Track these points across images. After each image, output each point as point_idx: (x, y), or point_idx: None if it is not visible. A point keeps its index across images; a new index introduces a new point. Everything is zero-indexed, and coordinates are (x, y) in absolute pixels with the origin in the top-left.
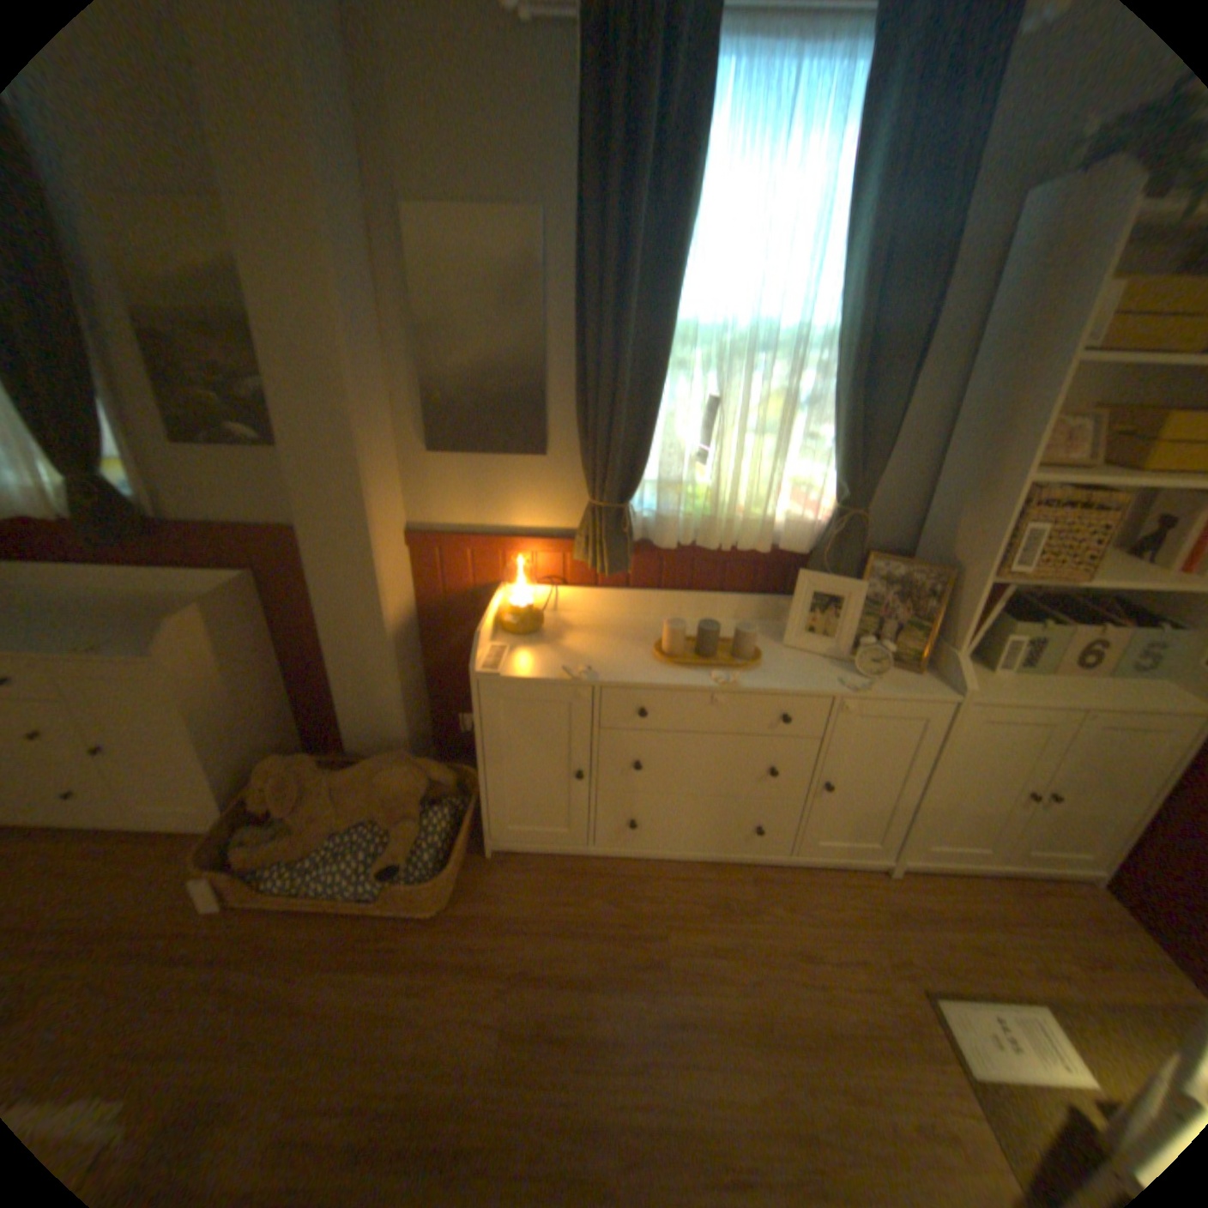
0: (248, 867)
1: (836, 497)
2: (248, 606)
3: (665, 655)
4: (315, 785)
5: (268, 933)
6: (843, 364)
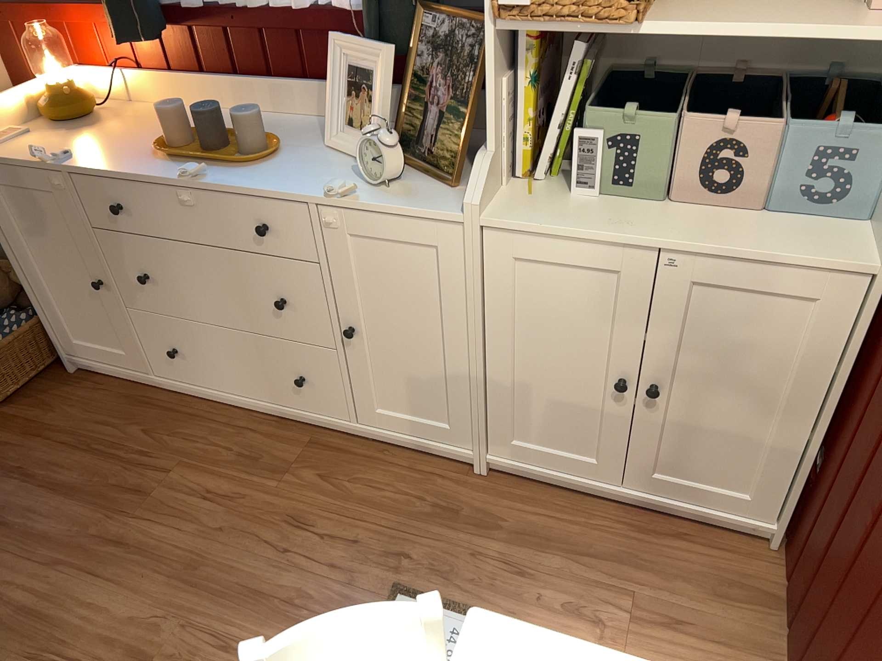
0: None
1: None
2: None
3: (160, 144)
4: None
5: None
6: None
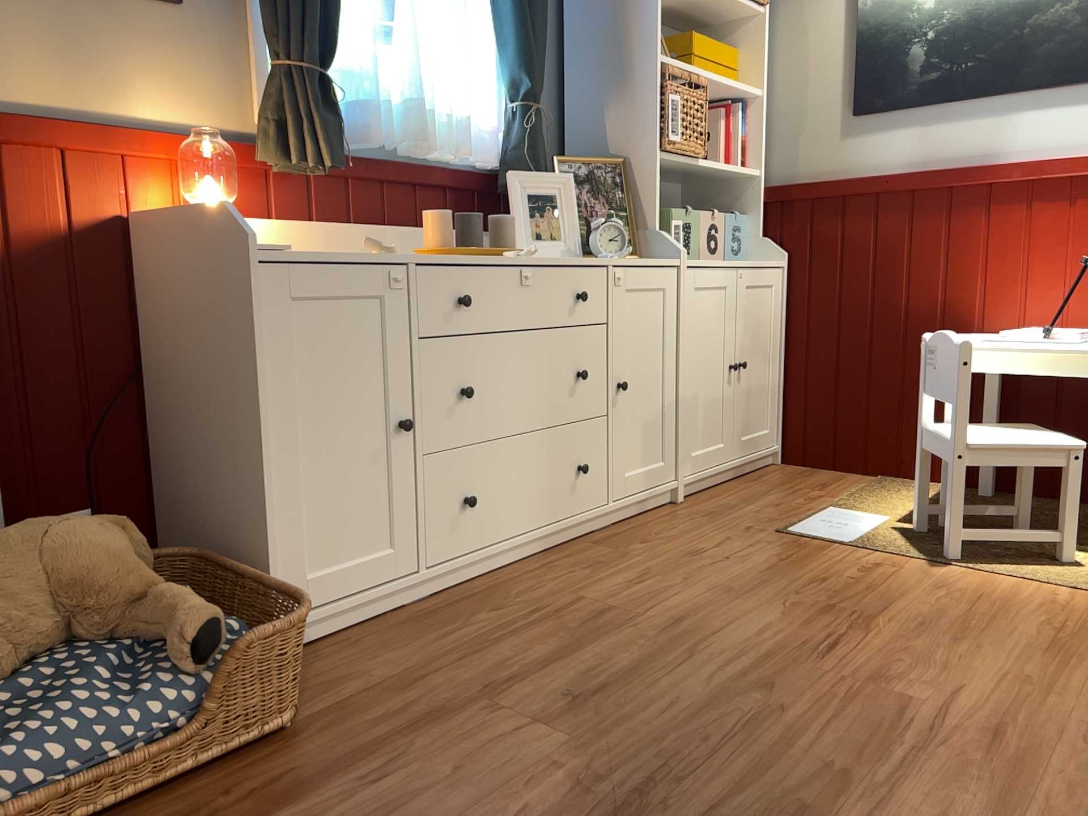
0: None
1: (510, 99)
2: None
3: (442, 247)
4: None
5: None
6: None
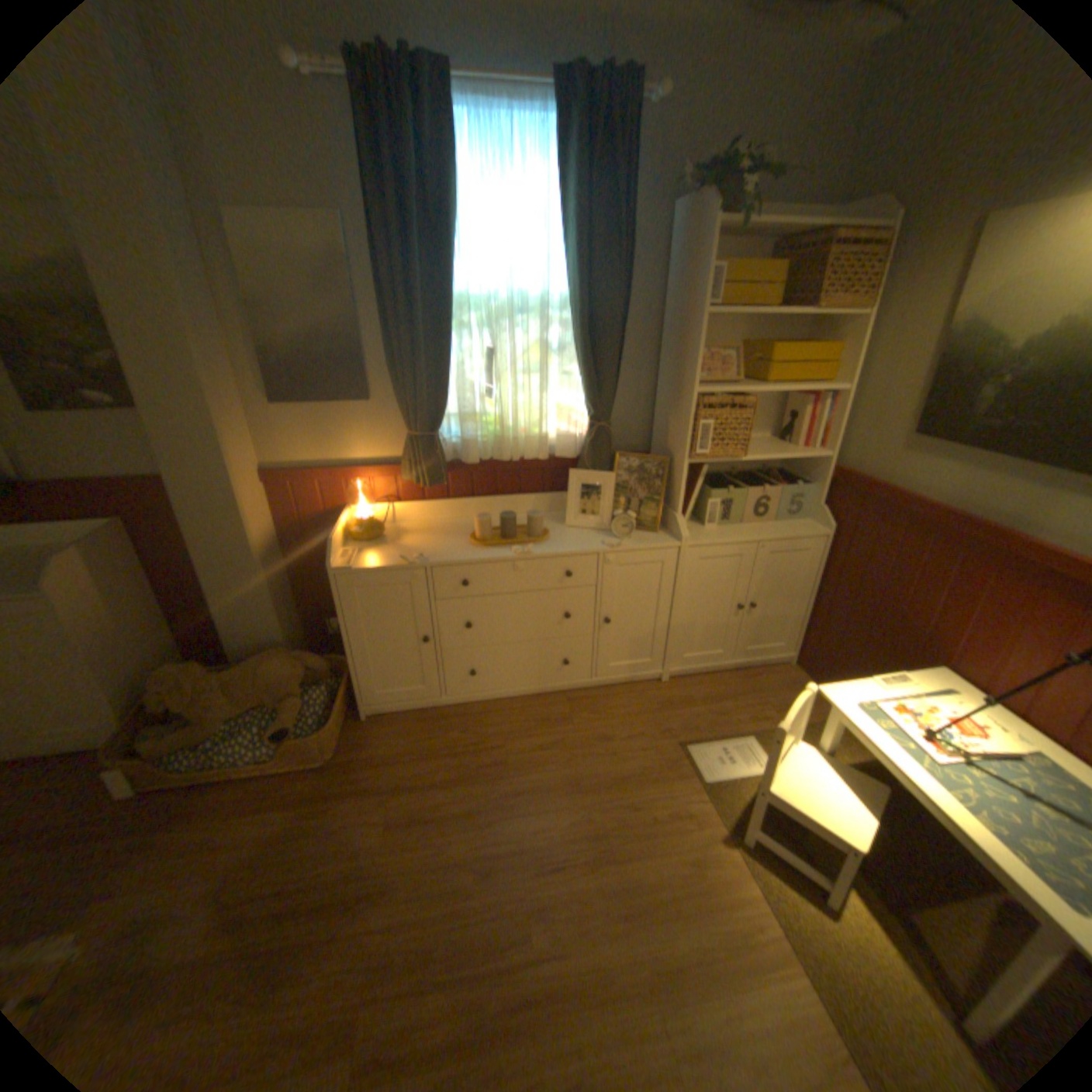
0: (155, 755)
1: (587, 416)
2: (122, 548)
3: (478, 541)
4: (206, 684)
5: (181, 804)
6: (574, 321)
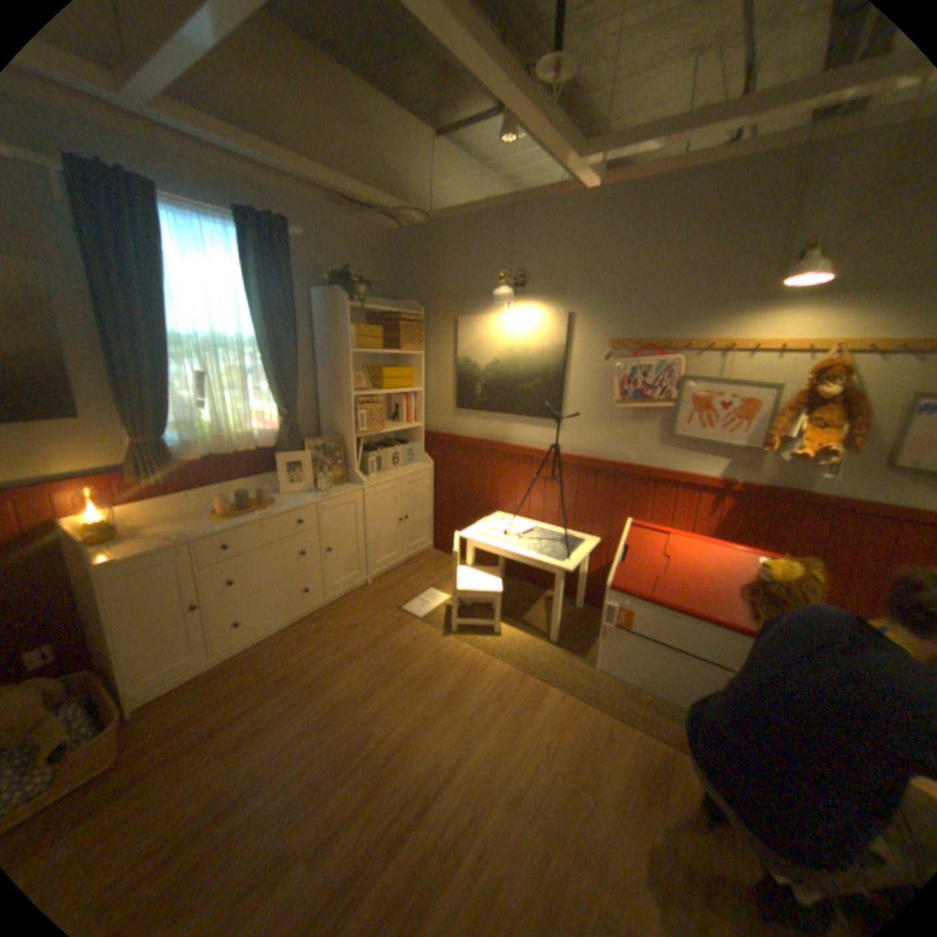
0: None
1: (279, 417)
2: None
3: (221, 516)
4: None
5: None
6: (263, 355)
